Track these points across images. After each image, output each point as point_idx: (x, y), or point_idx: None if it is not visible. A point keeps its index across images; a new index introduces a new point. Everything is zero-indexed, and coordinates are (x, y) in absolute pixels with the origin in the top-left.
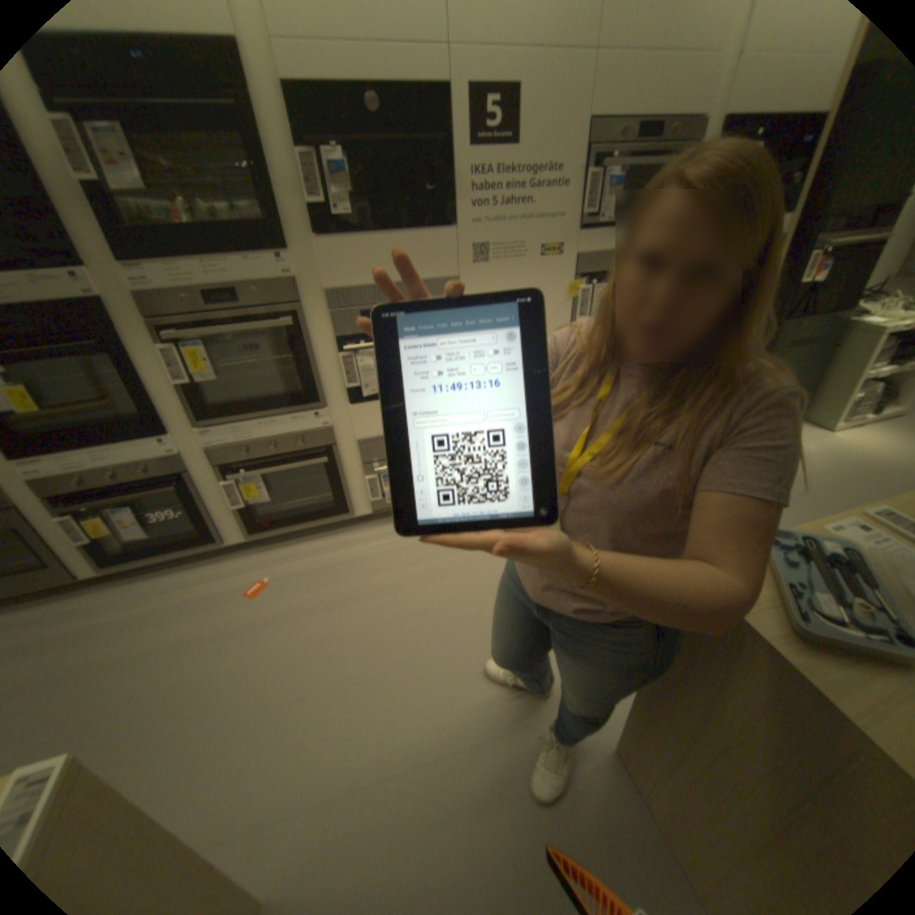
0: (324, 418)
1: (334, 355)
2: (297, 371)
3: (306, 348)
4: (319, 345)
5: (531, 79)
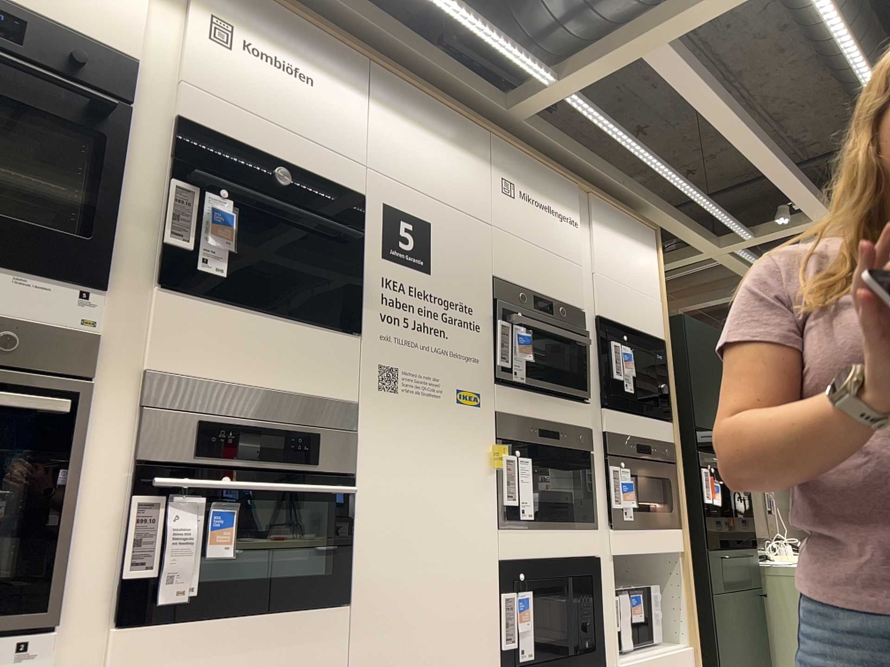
0: (38, 663)
1: (121, 498)
2: (13, 528)
3: (67, 471)
4: (96, 473)
5: (441, 223)
